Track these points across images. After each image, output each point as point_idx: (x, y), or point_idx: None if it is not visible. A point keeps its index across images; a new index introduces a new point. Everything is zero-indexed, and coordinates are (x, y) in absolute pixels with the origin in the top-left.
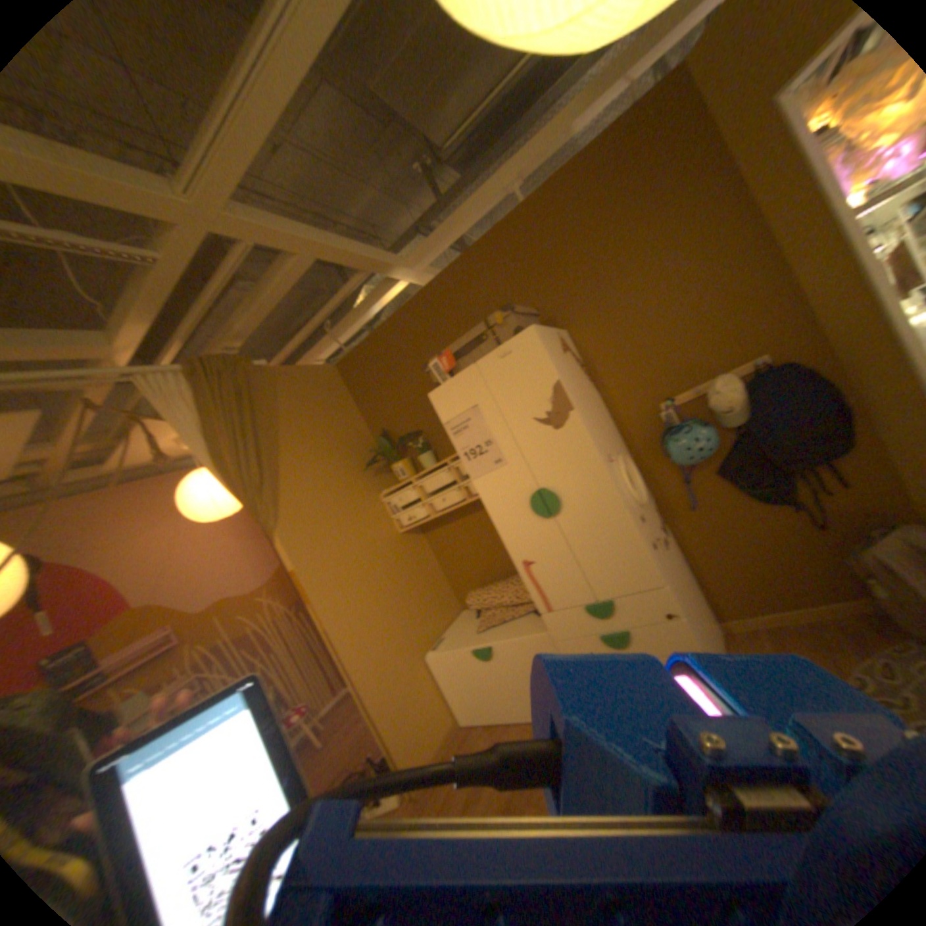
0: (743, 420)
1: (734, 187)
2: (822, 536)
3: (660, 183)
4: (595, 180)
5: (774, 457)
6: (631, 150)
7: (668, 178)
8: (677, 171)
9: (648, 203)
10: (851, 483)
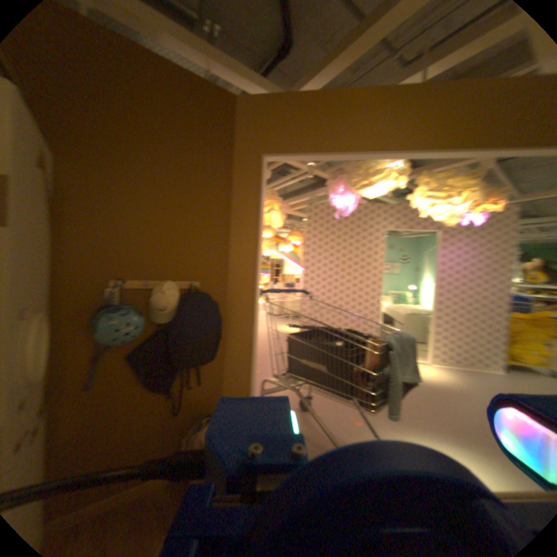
0: (163, 323)
1: (225, 180)
2: (170, 423)
3: (193, 138)
4: (156, 87)
5: (169, 357)
6: (188, 102)
7: (199, 140)
8: (205, 142)
9: (181, 140)
10: (200, 384)
